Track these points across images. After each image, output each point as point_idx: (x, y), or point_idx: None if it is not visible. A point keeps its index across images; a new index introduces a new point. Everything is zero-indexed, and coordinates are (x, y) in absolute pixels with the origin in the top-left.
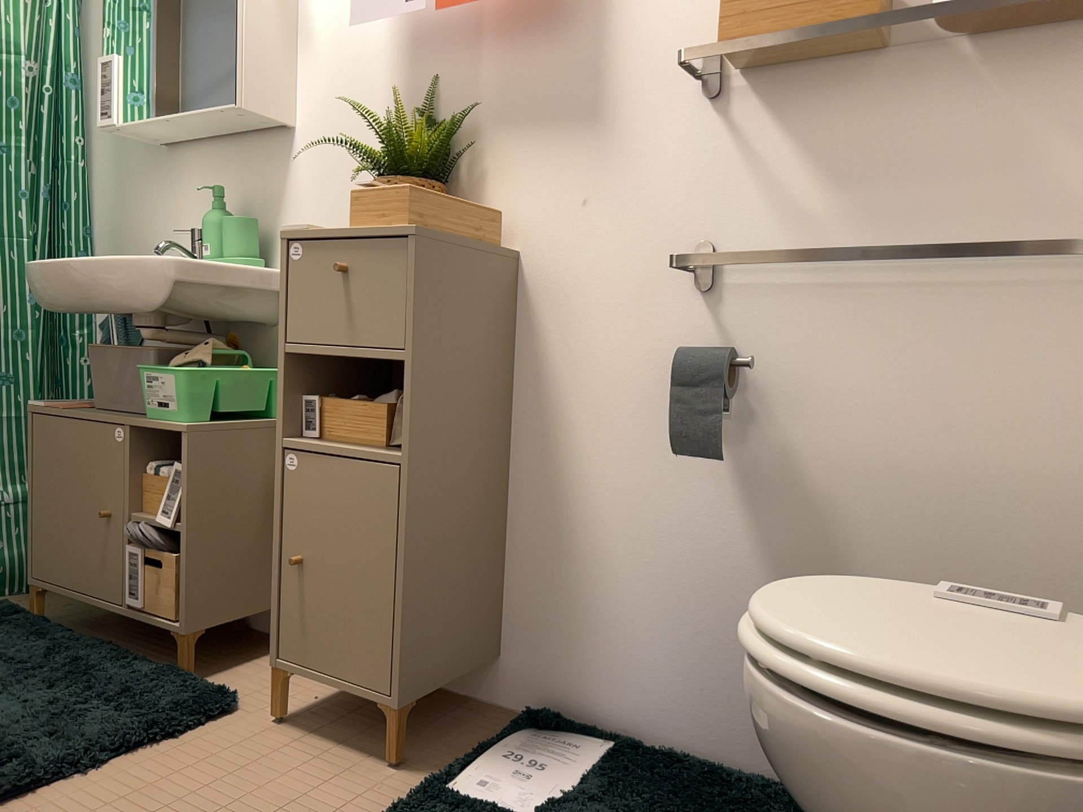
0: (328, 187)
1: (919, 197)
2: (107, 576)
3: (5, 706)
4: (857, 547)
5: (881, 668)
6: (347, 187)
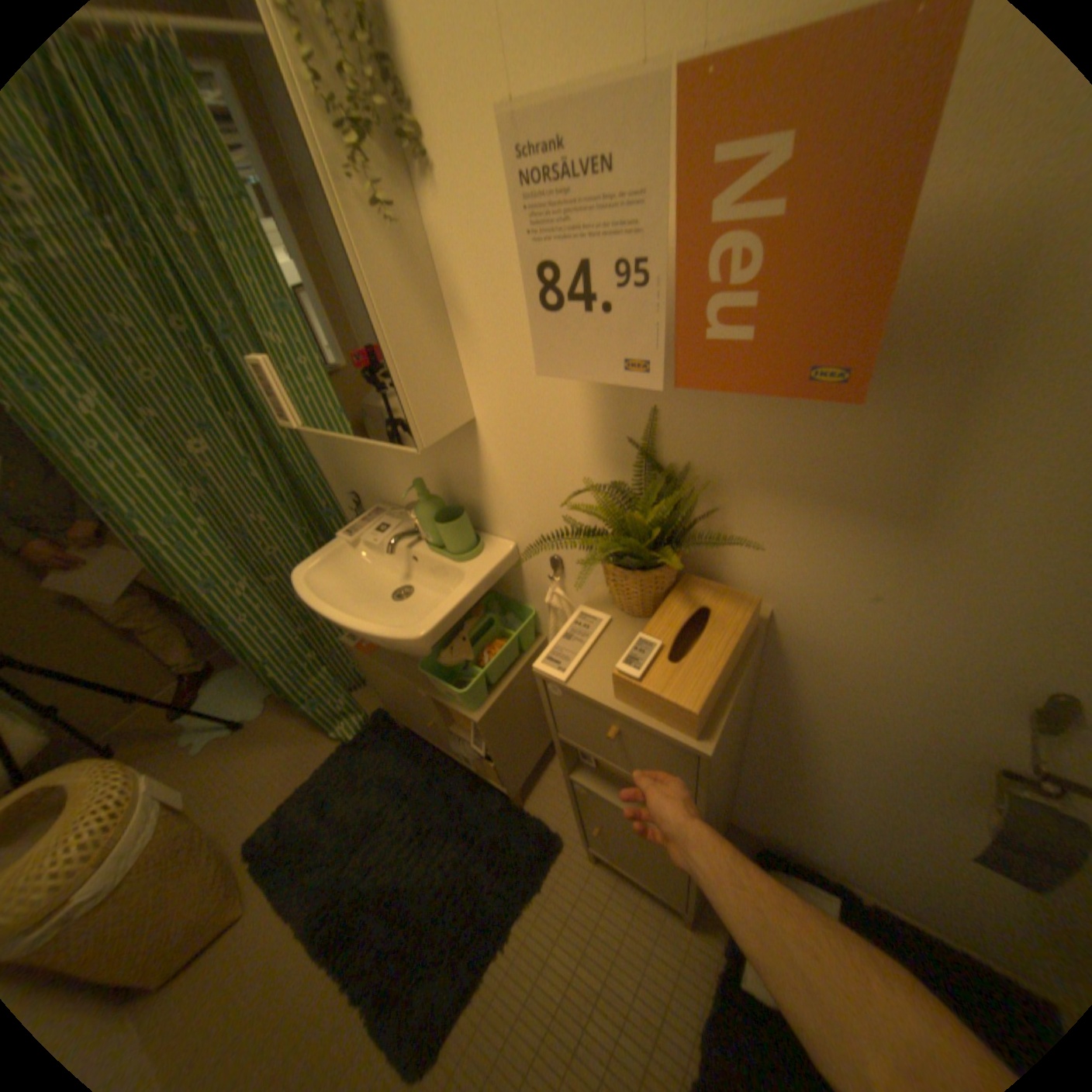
0: (529, 484)
1: None
2: (445, 746)
3: (431, 876)
4: None
5: None
6: (551, 491)
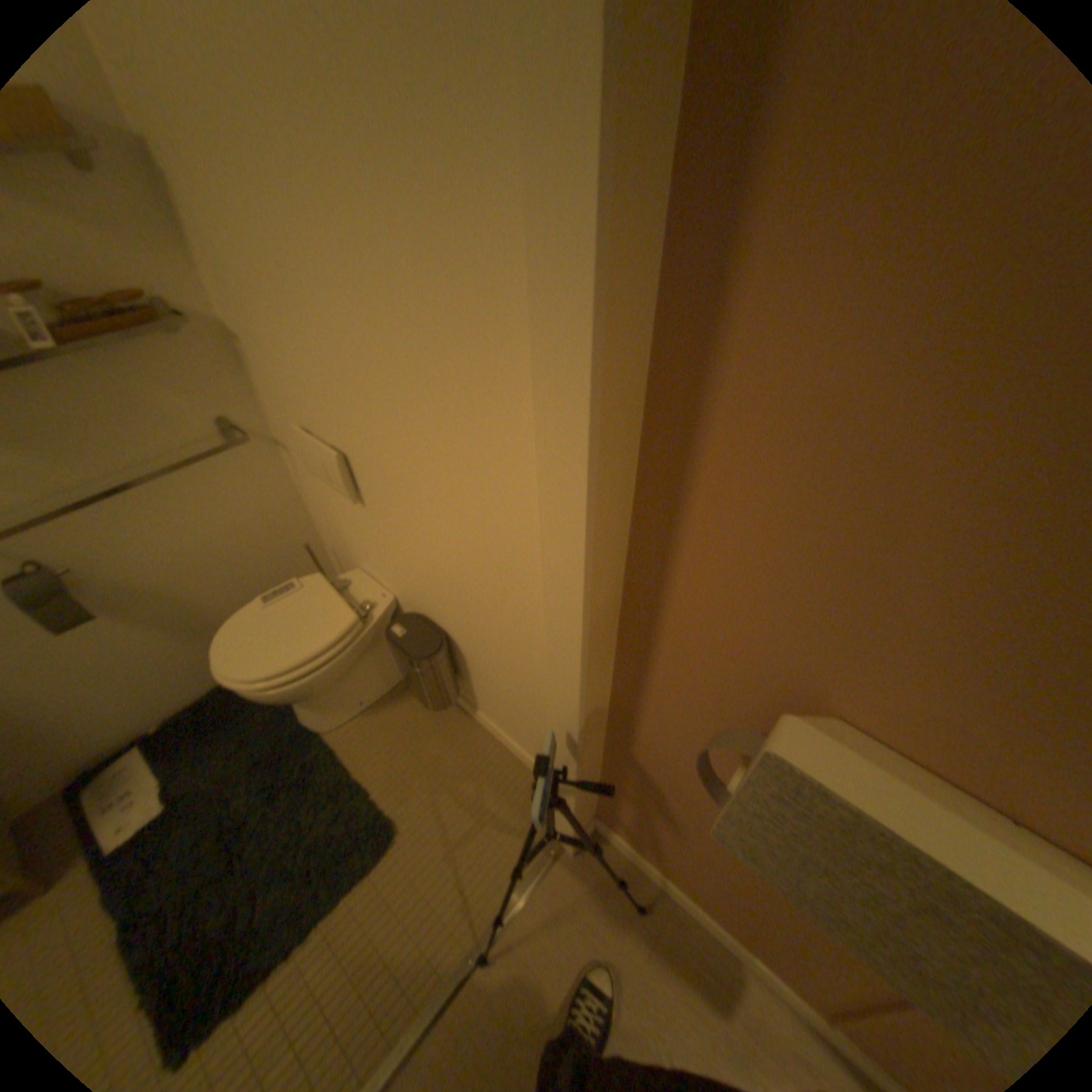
0: None
1: (90, 439)
2: None
3: None
4: (182, 595)
5: (292, 663)
6: None
